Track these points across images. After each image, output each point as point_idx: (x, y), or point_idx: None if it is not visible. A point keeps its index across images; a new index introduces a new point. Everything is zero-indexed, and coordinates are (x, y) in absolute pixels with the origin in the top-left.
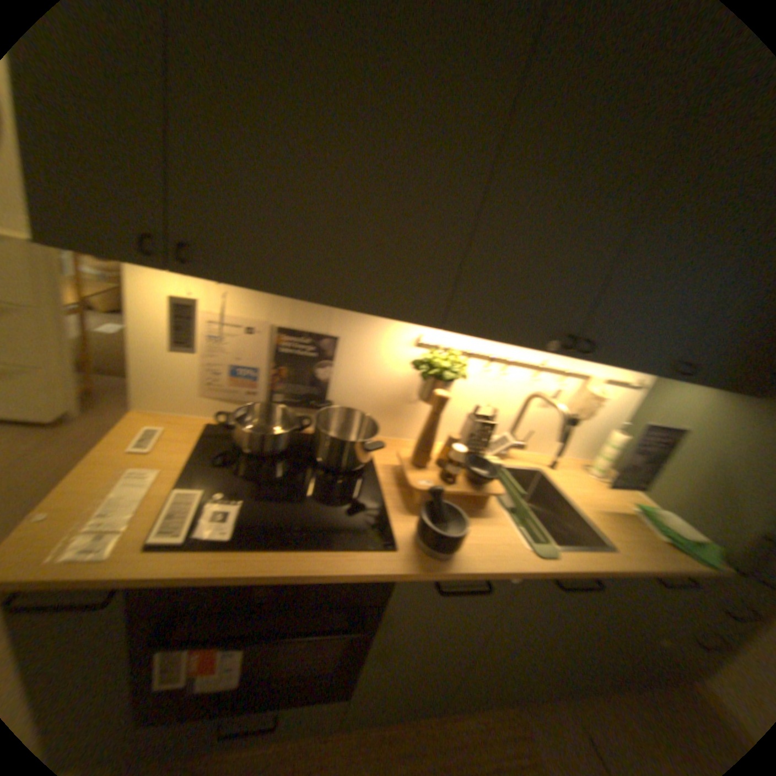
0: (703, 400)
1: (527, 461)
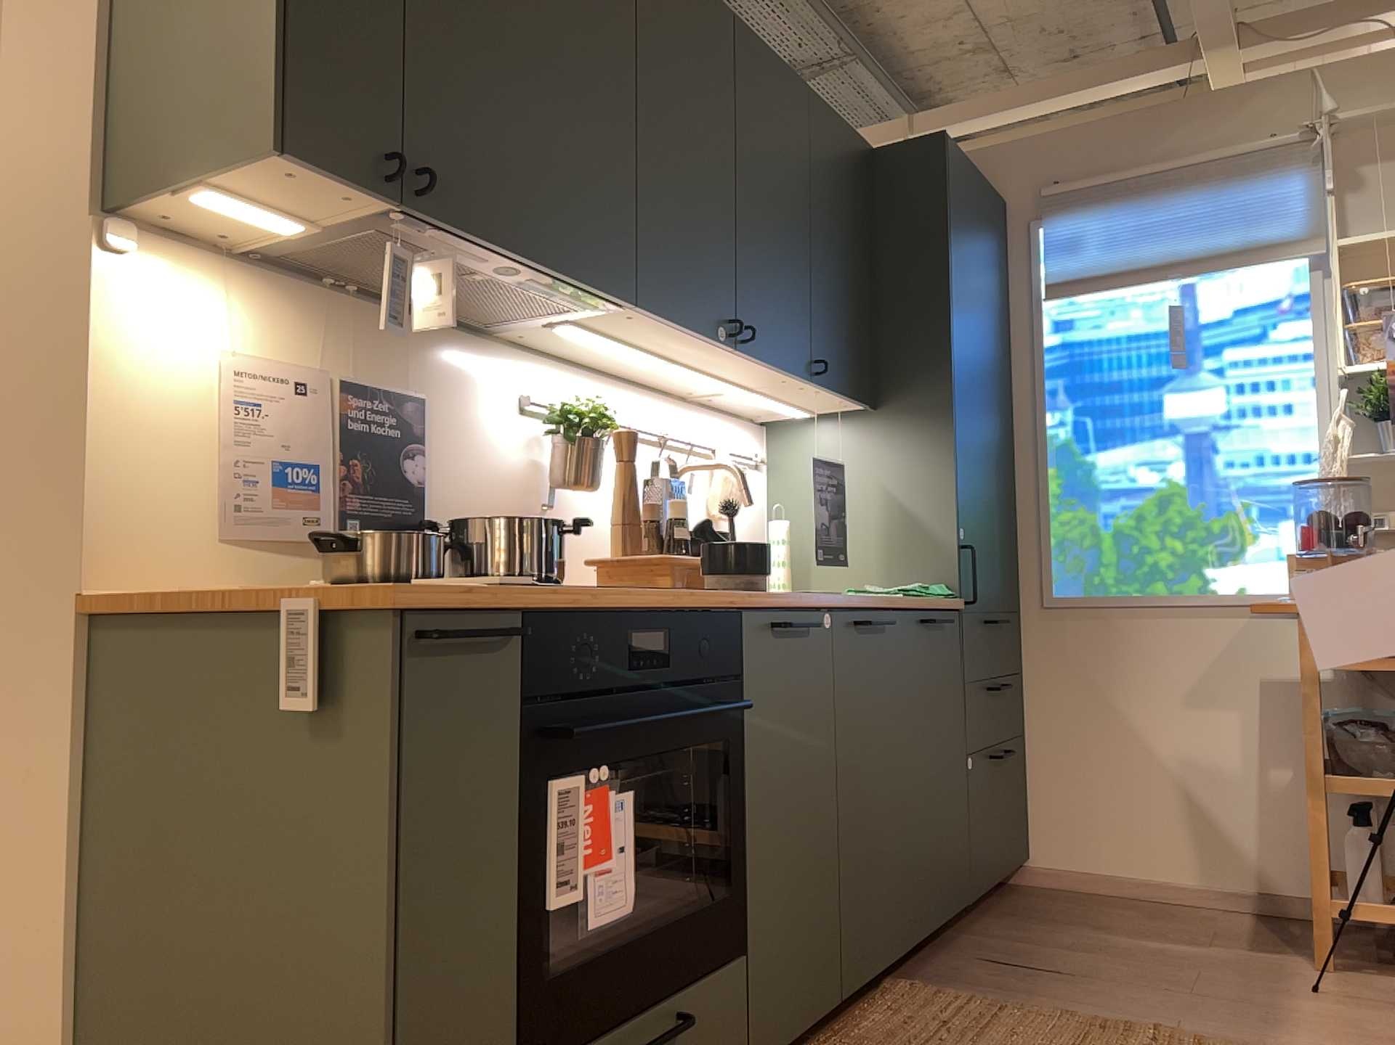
0: (832, 442)
1: None
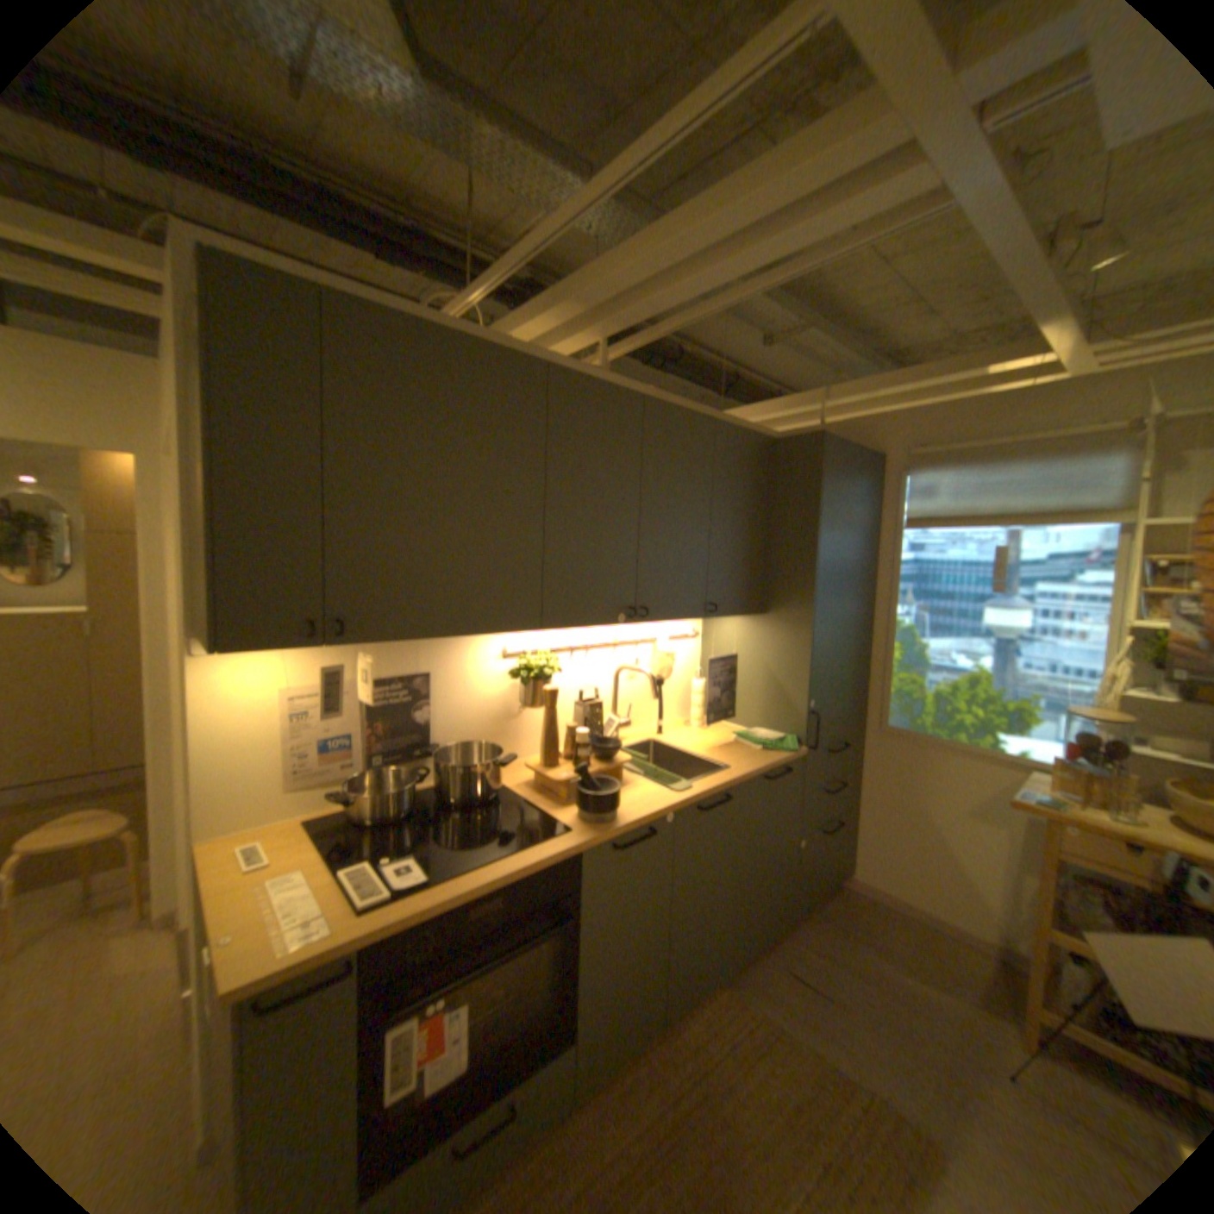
0: (736, 629)
1: (635, 738)
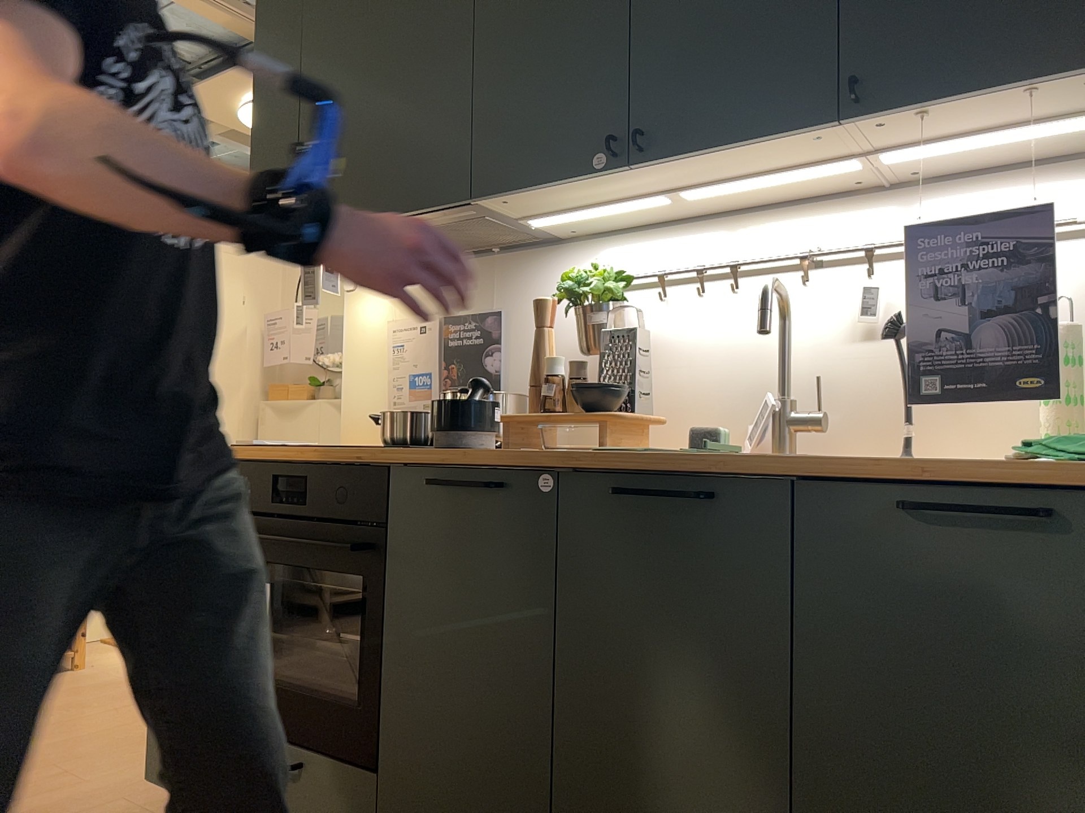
0: None
1: None
